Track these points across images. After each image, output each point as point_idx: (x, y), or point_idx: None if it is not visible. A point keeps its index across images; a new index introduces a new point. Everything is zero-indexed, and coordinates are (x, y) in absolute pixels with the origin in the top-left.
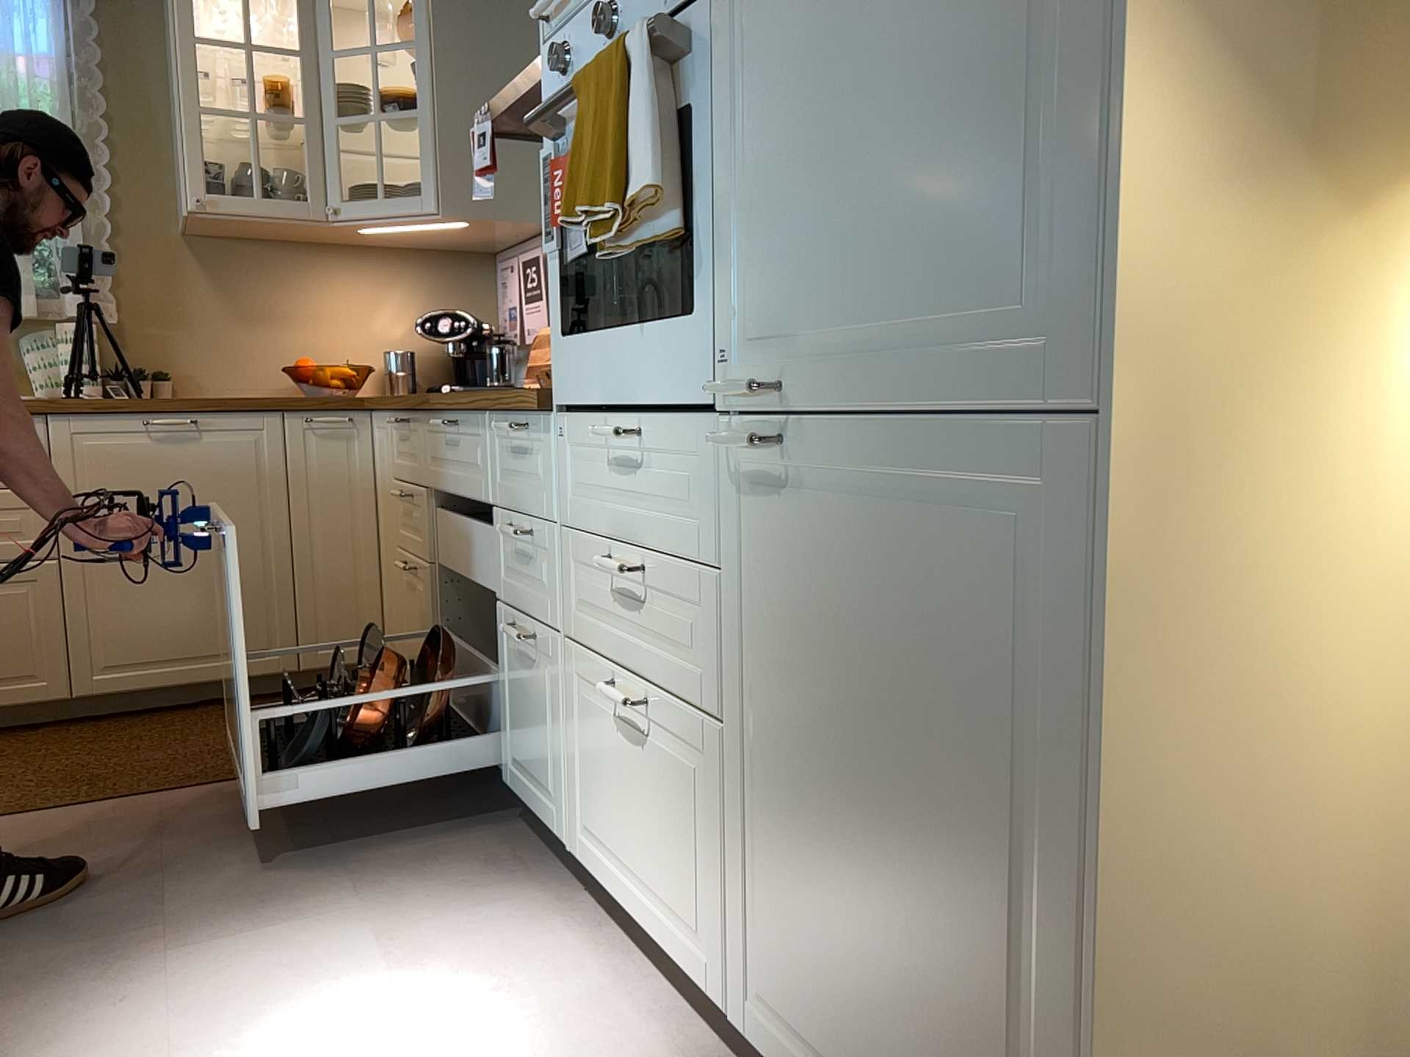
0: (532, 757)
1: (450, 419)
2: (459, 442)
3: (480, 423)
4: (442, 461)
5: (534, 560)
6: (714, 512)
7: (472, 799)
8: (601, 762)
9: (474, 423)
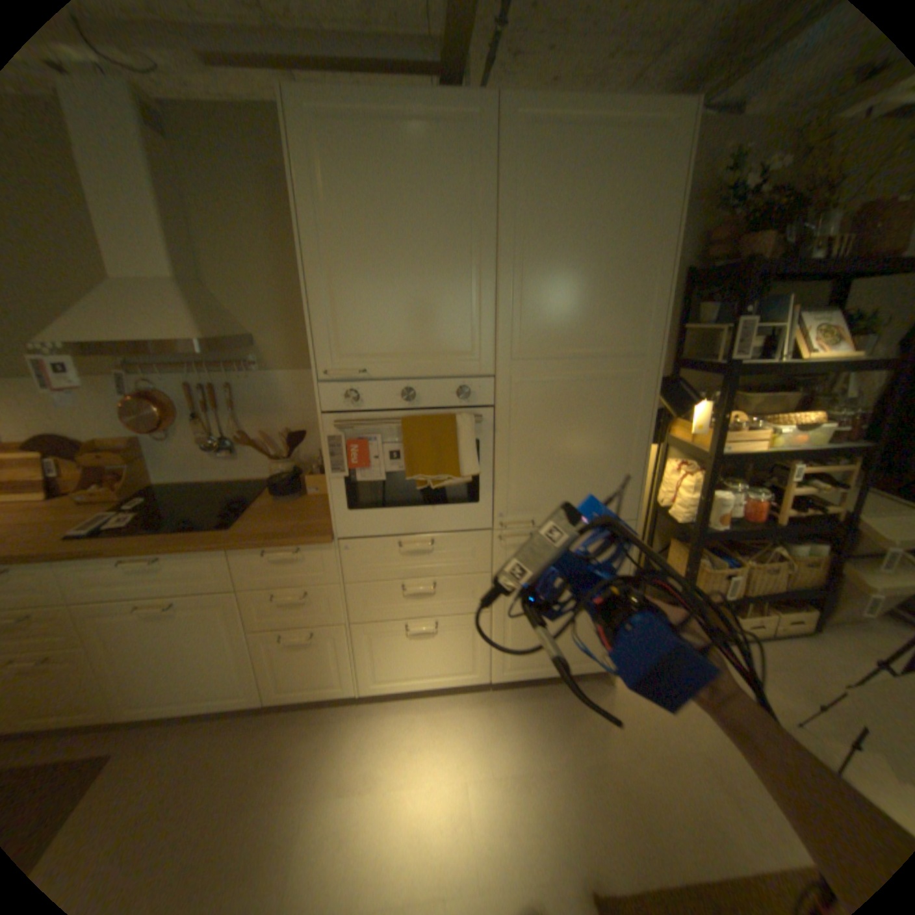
0: (305, 680)
1: (135, 560)
2: (158, 570)
3: (207, 556)
4: (113, 584)
5: (305, 603)
6: (482, 556)
7: (215, 732)
8: (388, 654)
9: (194, 557)
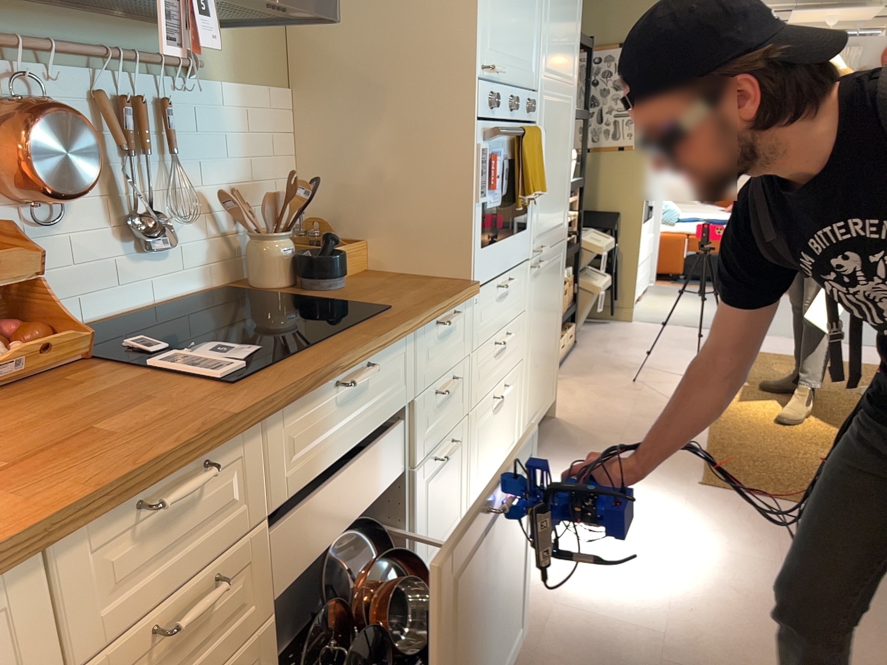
0: (443, 519)
1: (351, 371)
2: (367, 384)
3: (404, 342)
4: (325, 434)
5: (451, 392)
6: (524, 292)
7: None
8: (484, 442)
9: (396, 347)
